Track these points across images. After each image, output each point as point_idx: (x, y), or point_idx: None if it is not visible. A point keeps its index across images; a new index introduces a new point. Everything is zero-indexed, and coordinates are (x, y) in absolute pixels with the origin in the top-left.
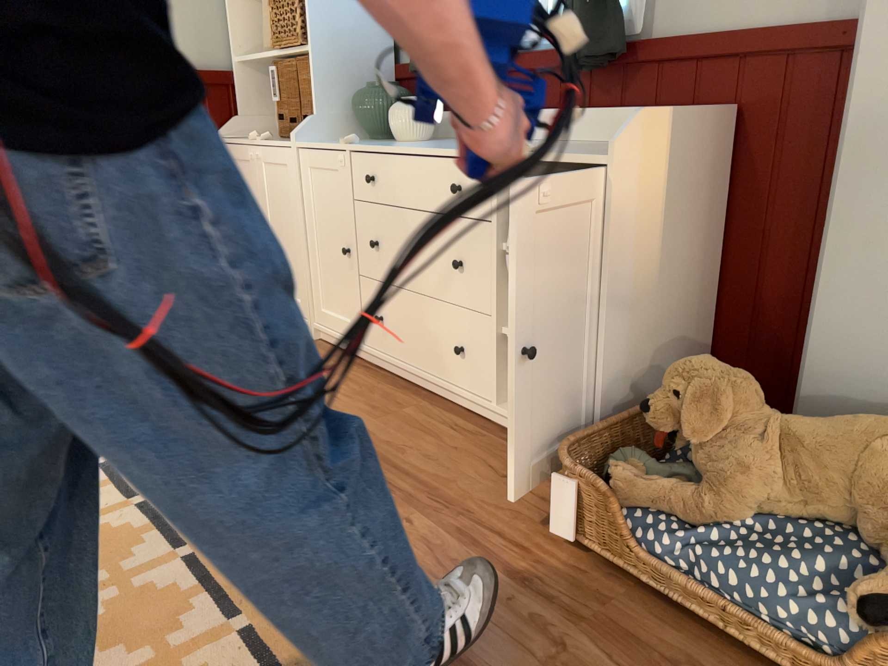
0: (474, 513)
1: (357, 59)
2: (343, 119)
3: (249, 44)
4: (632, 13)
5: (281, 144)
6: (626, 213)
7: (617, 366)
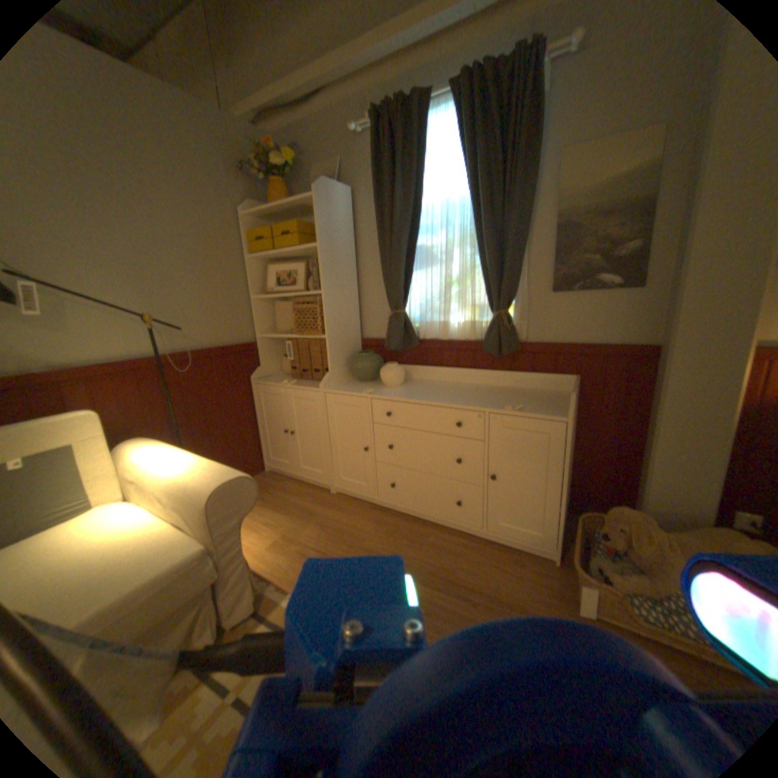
0: (527, 609)
1: (347, 337)
2: (343, 371)
3: (265, 324)
4: (520, 328)
5: (307, 386)
6: (571, 440)
7: (565, 510)
